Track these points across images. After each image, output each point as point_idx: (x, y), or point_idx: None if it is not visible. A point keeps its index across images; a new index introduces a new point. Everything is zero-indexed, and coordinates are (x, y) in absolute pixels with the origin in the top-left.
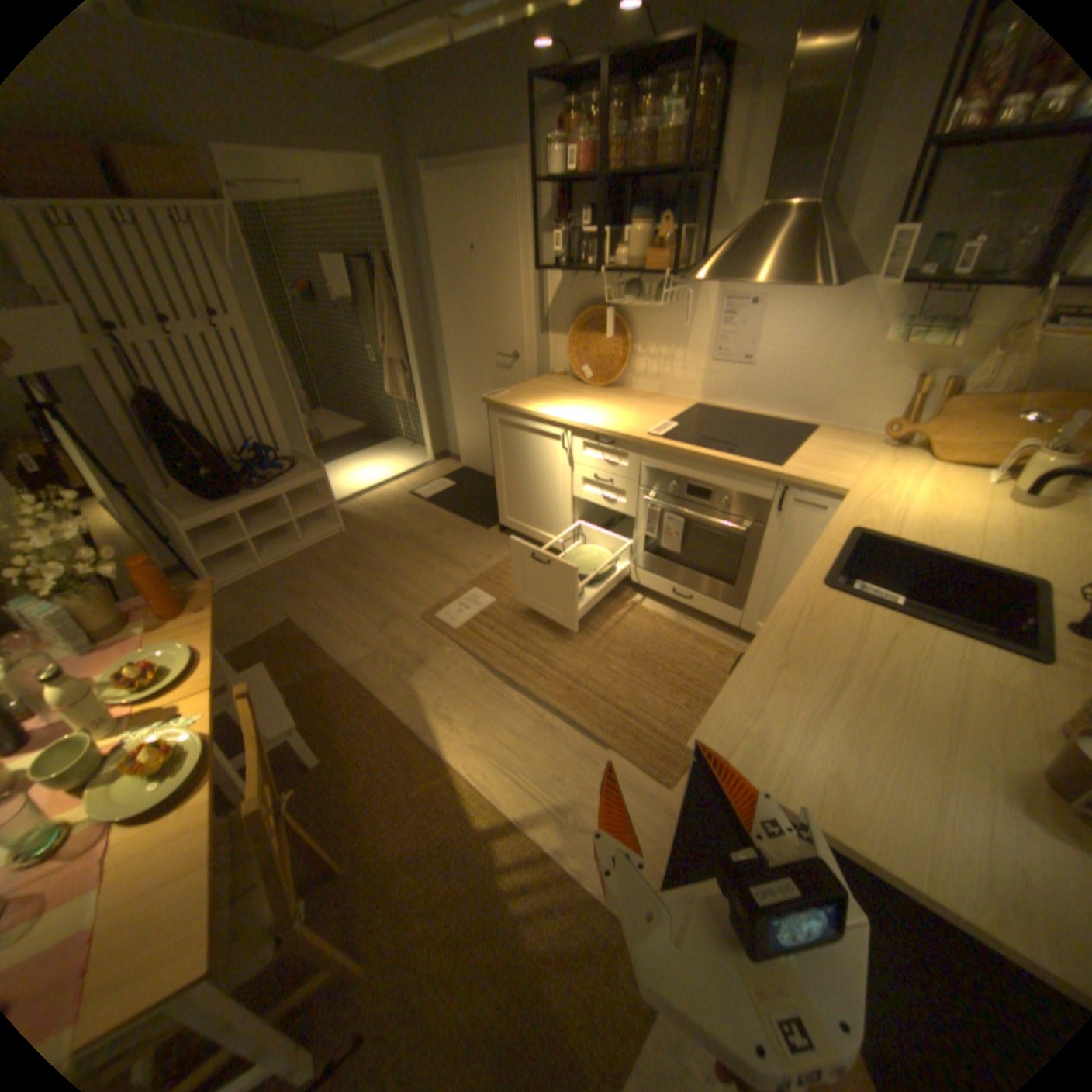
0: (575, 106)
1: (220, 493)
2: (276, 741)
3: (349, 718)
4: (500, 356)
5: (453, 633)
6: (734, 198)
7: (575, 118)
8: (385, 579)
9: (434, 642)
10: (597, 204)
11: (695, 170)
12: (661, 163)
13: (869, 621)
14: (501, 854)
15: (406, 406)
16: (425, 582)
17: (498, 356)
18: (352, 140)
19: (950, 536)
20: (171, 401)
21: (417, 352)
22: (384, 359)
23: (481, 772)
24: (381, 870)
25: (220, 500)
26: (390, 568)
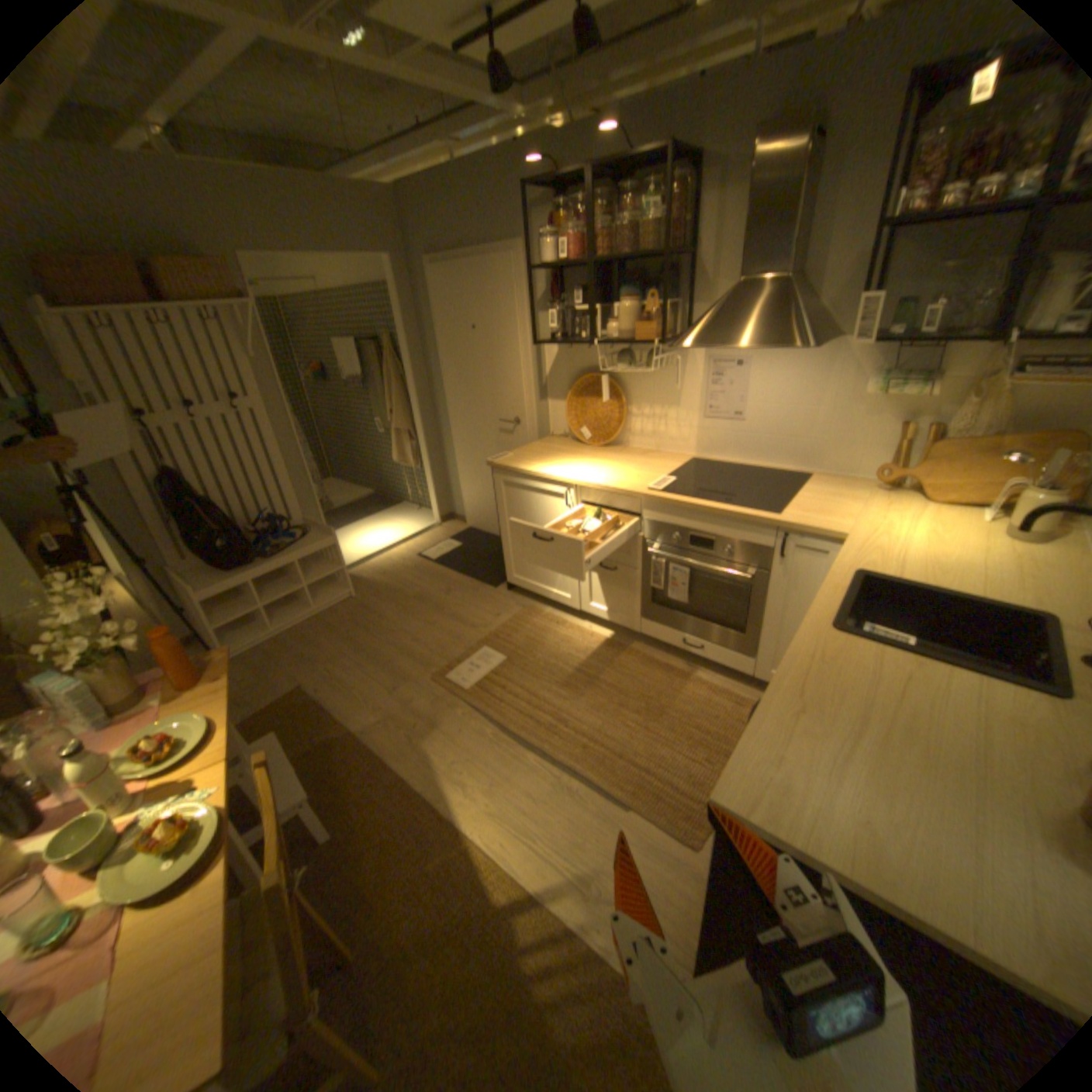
0: (563, 205)
1: (235, 563)
2: (287, 815)
3: (360, 788)
4: (503, 422)
5: (464, 694)
6: (712, 275)
7: (563, 215)
8: (395, 642)
9: (446, 704)
10: (587, 285)
11: (675, 253)
12: (644, 249)
13: (882, 663)
14: (522, 932)
15: (413, 472)
16: (435, 643)
17: (500, 422)
18: (363, 241)
19: (953, 575)
20: (192, 478)
21: (423, 422)
22: (391, 429)
23: (498, 841)
24: (395, 955)
25: (234, 570)
26: (399, 630)
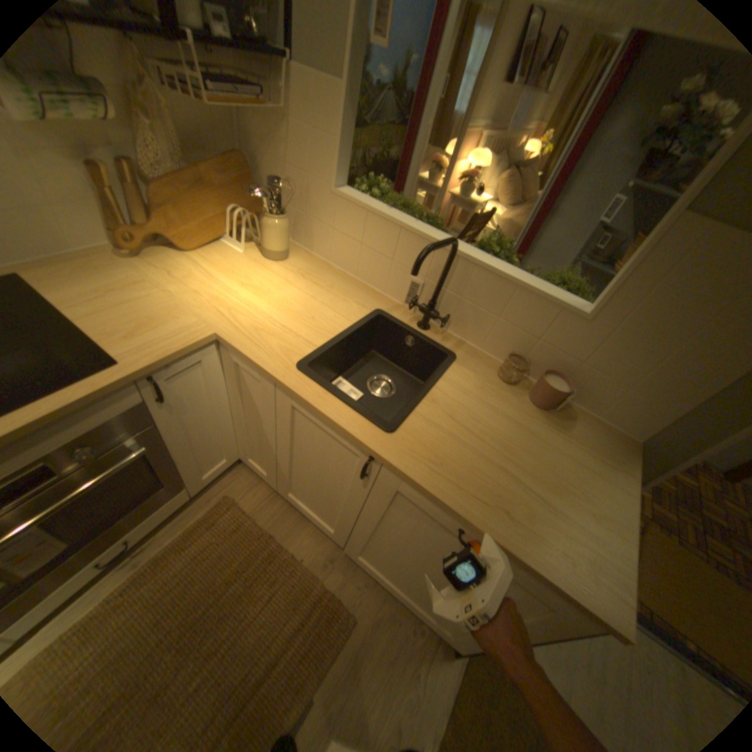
0: None
1: None
2: None
3: None
4: None
5: None
6: None
7: None
8: None
9: None
10: None
11: None
12: None
13: (434, 423)
14: None
15: None
16: None
17: None
18: None
19: (317, 317)
20: None
21: None
22: None
23: None
24: None
25: None
26: None
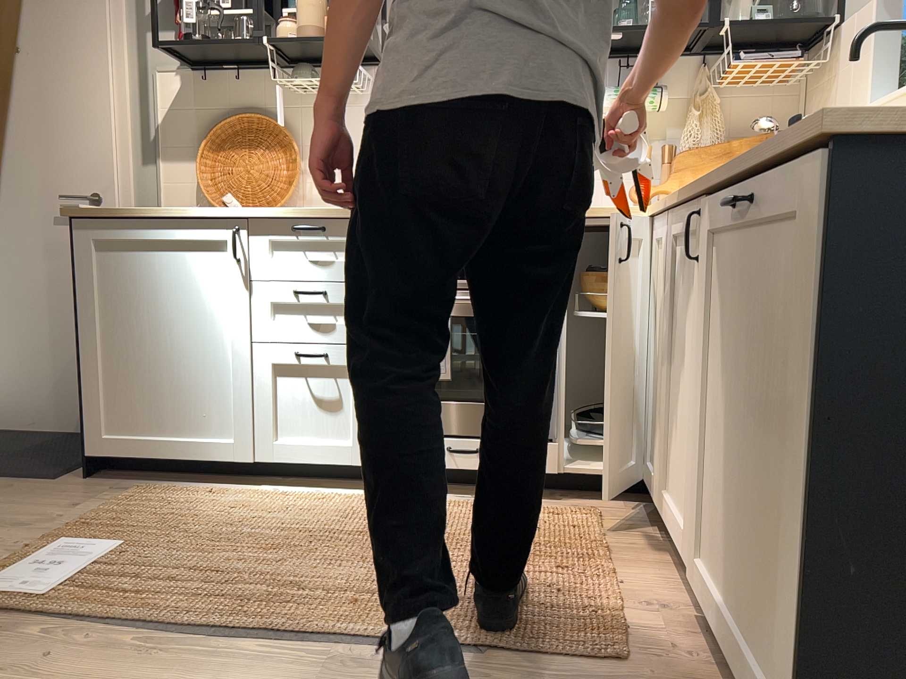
0: None
1: None
2: None
3: None
4: (68, 198)
5: (39, 609)
6: None
7: None
8: None
9: None
10: None
11: None
12: None
13: None
14: None
15: None
16: None
17: (62, 198)
18: None
19: None
20: None
21: None
22: None
23: None
24: None
25: None
26: None
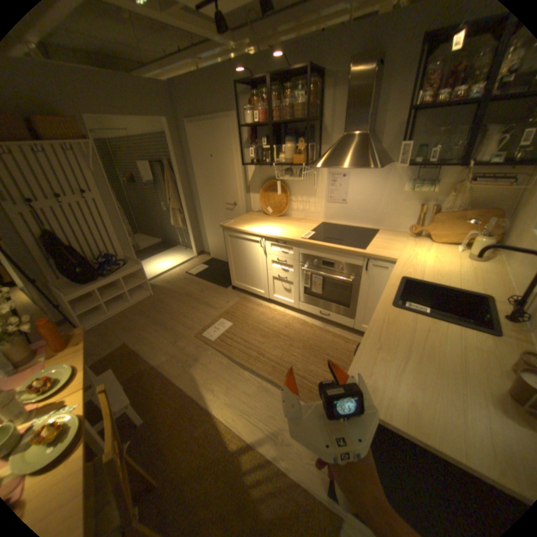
0: (255, 94)
1: (86, 280)
2: (118, 413)
3: (158, 395)
4: (227, 205)
5: (211, 344)
6: (330, 132)
7: (255, 99)
8: (174, 318)
9: (202, 349)
10: (268, 135)
11: (311, 120)
12: (296, 118)
13: (415, 323)
14: (244, 463)
15: (182, 230)
16: (195, 318)
17: (226, 205)
18: (151, 110)
19: (445, 278)
20: (60, 235)
21: (186, 204)
22: (170, 208)
23: (230, 418)
24: (179, 481)
25: (86, 284)
26: (177, 312)
